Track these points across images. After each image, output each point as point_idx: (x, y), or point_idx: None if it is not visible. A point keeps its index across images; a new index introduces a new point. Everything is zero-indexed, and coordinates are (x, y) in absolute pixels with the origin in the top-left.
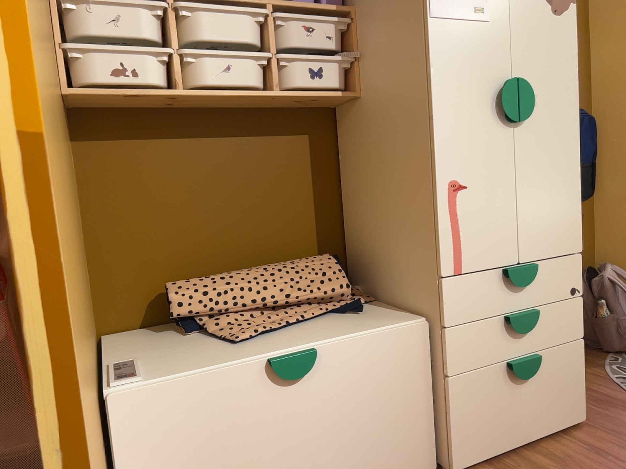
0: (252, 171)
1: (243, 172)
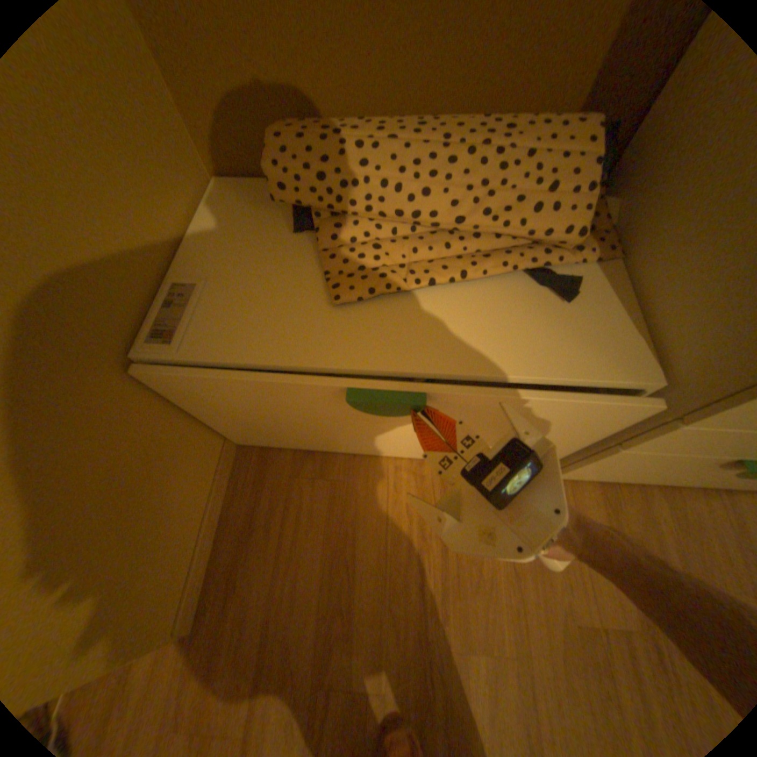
0: None
1: None
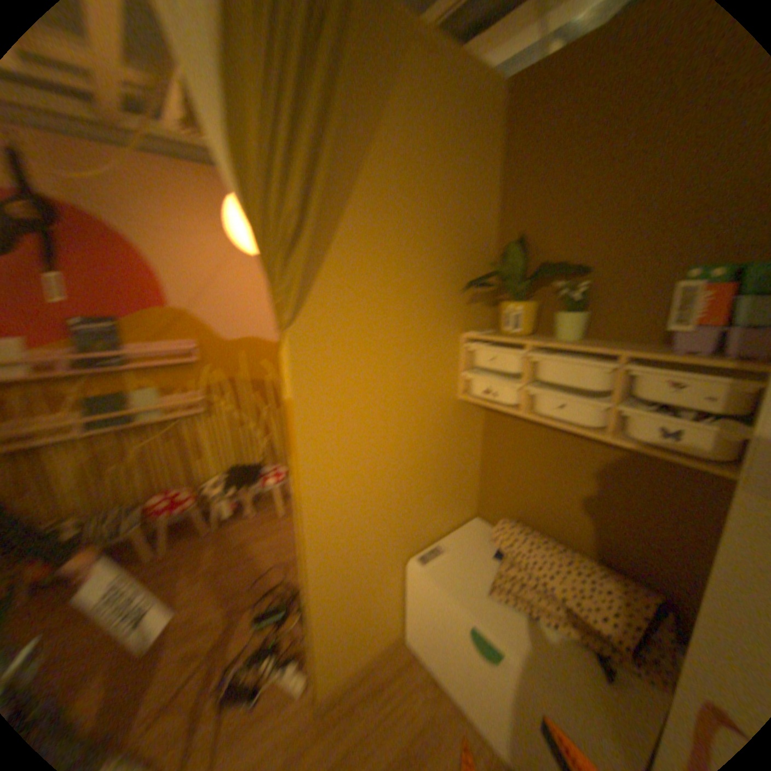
0: (605, 478)
1: (596, 474)
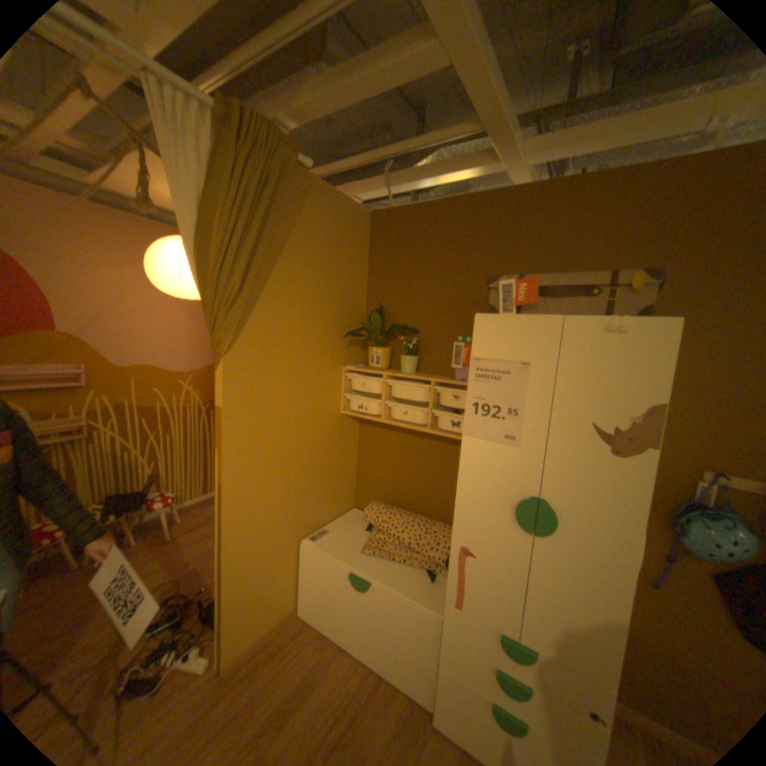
0: (432, 461)
1: (427, 459)
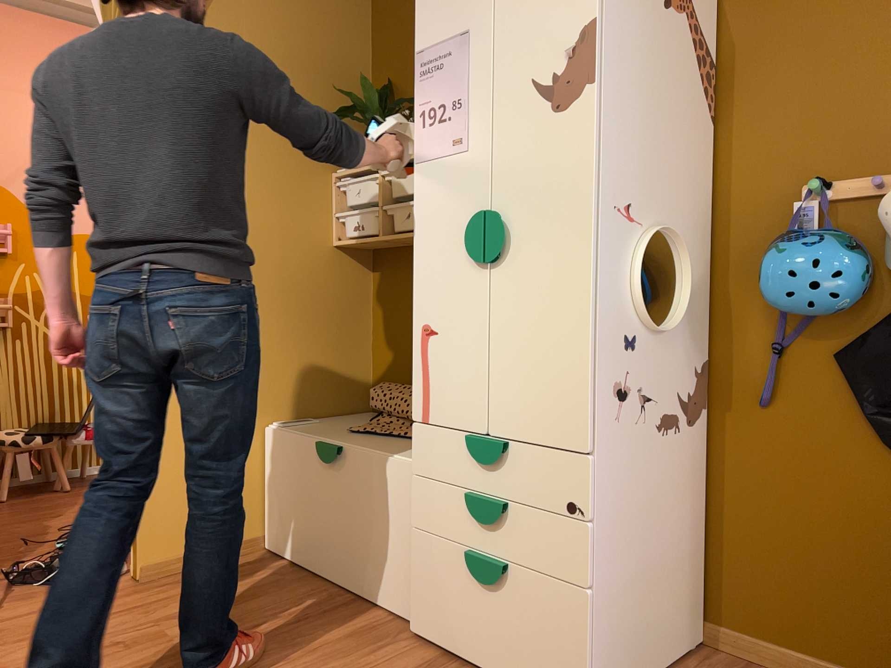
0: None
1: None
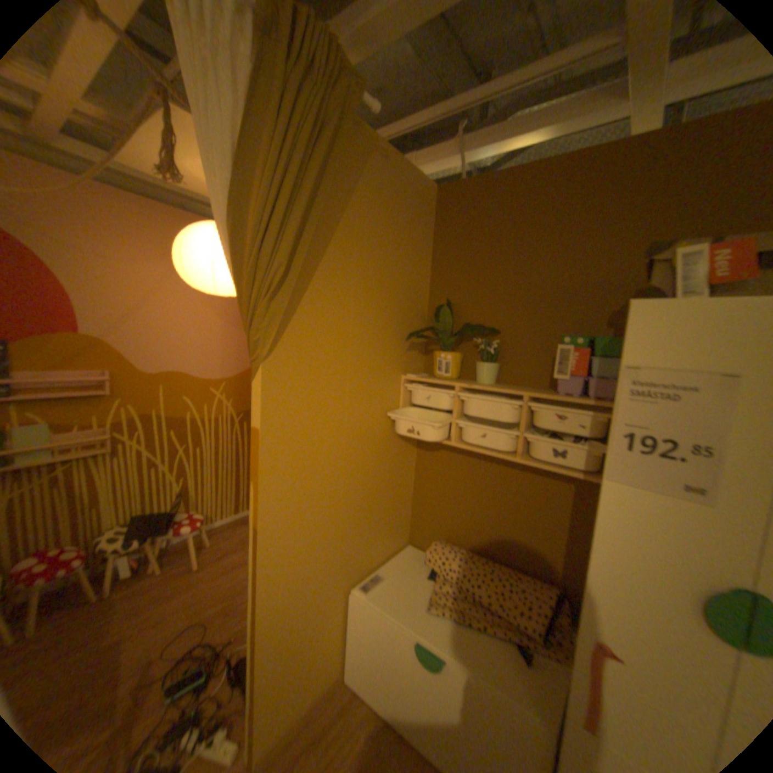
0: (515, 495)
1: (508, 493)
